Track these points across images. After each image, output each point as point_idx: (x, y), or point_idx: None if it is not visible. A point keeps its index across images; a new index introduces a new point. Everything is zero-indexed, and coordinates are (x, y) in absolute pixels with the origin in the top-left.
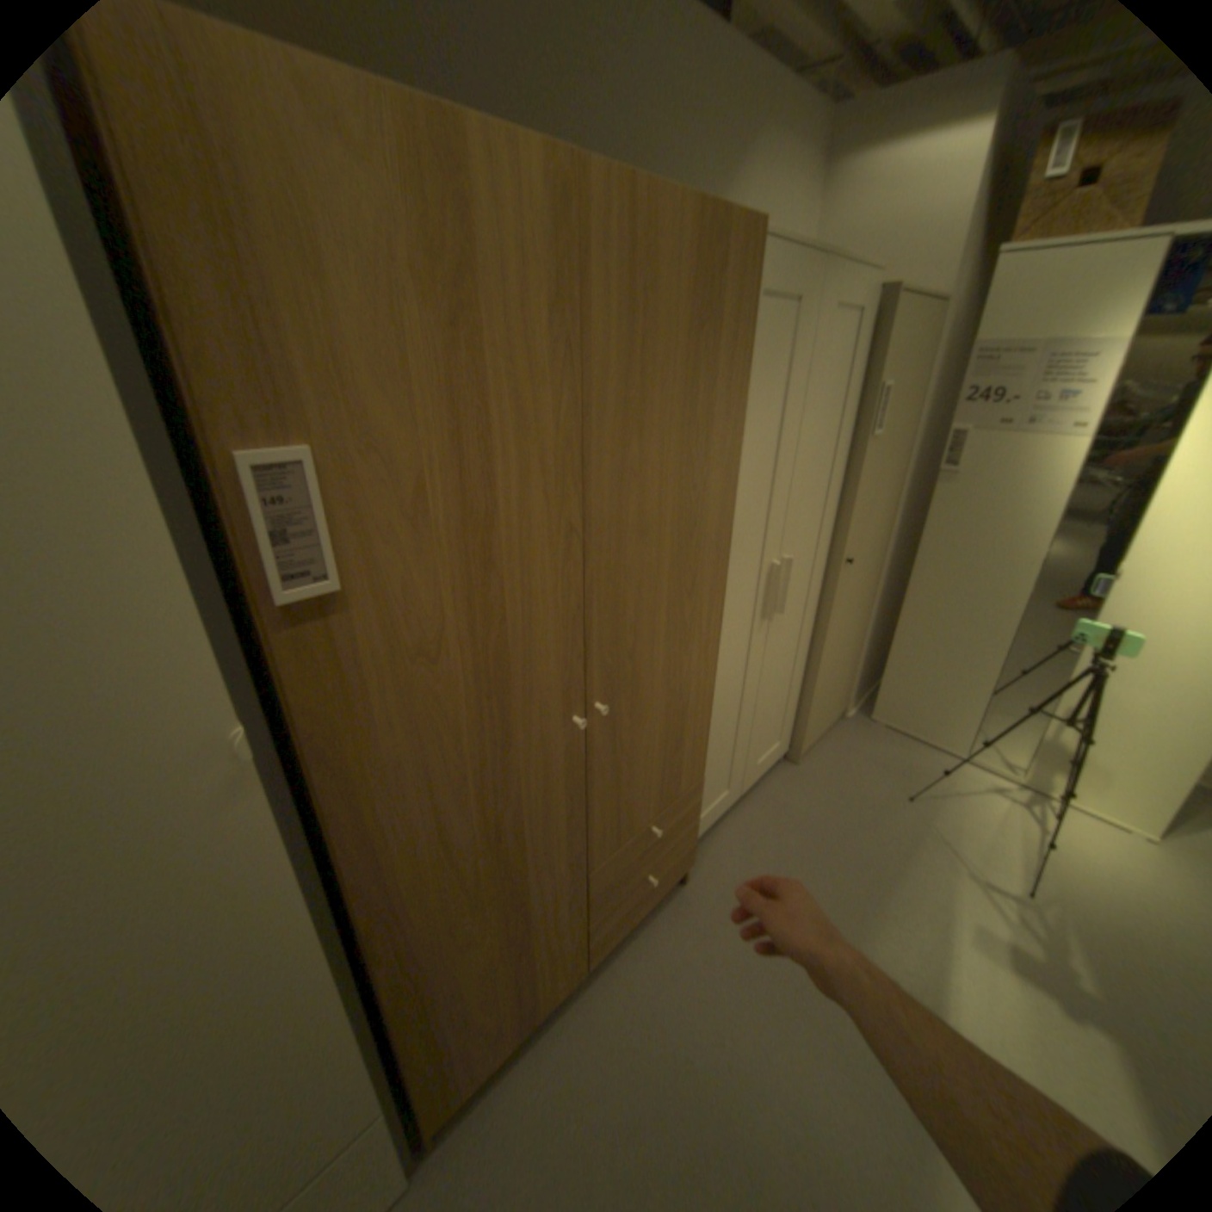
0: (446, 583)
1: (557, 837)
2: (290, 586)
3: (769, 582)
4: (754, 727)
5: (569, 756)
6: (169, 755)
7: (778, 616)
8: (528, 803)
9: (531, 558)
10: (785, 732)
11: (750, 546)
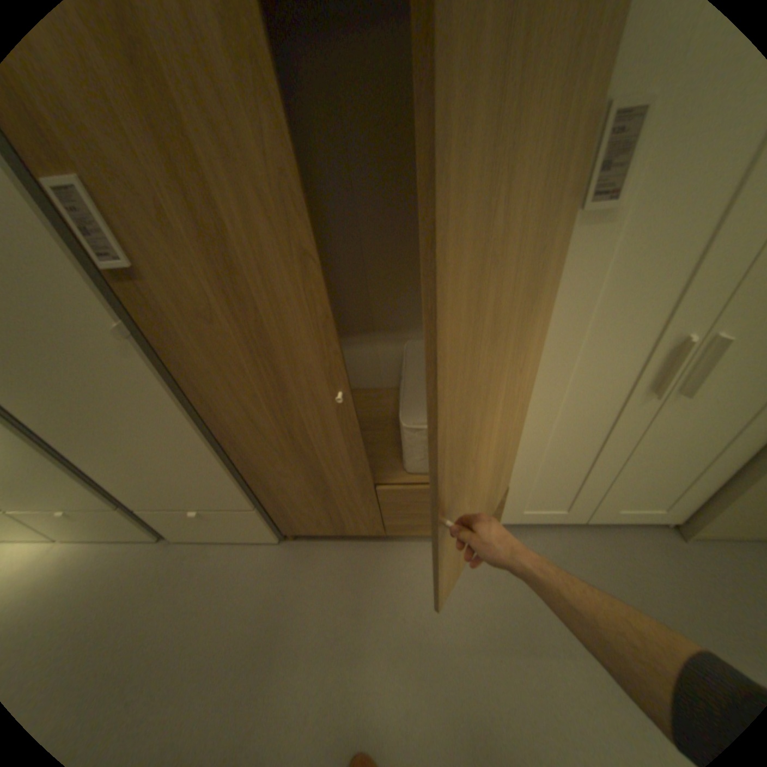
0: (202, 276)
1: (342, 456)
2: (102, 260)
3: (678, 356)
4: (619, 482)
5: (342, 415)
6: (92, 327)
7: (691, 398)
8: (311, 427)
9: (269, 270)
10: (683, 508)
11: (643, 307)
